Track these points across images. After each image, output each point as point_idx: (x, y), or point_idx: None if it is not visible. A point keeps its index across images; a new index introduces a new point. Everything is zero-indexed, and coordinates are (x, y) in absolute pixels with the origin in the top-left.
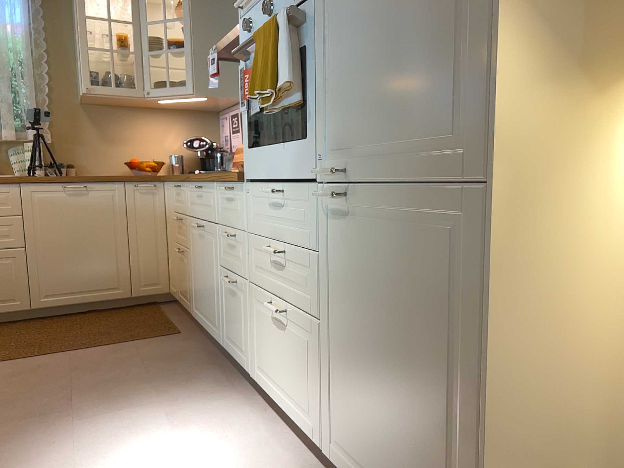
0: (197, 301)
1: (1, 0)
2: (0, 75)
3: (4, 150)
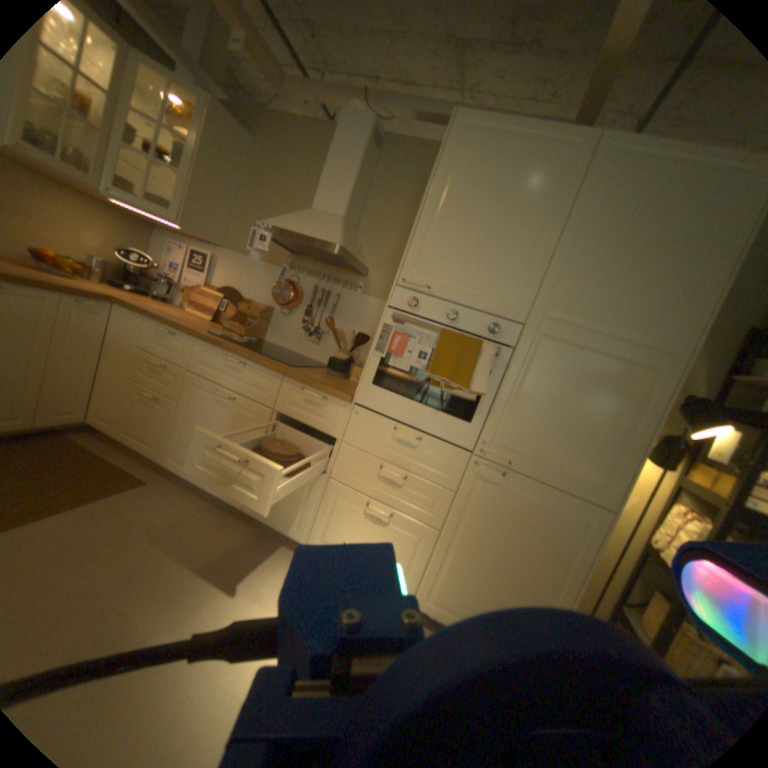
0: (183, 457)
1: None
2: None
3: None
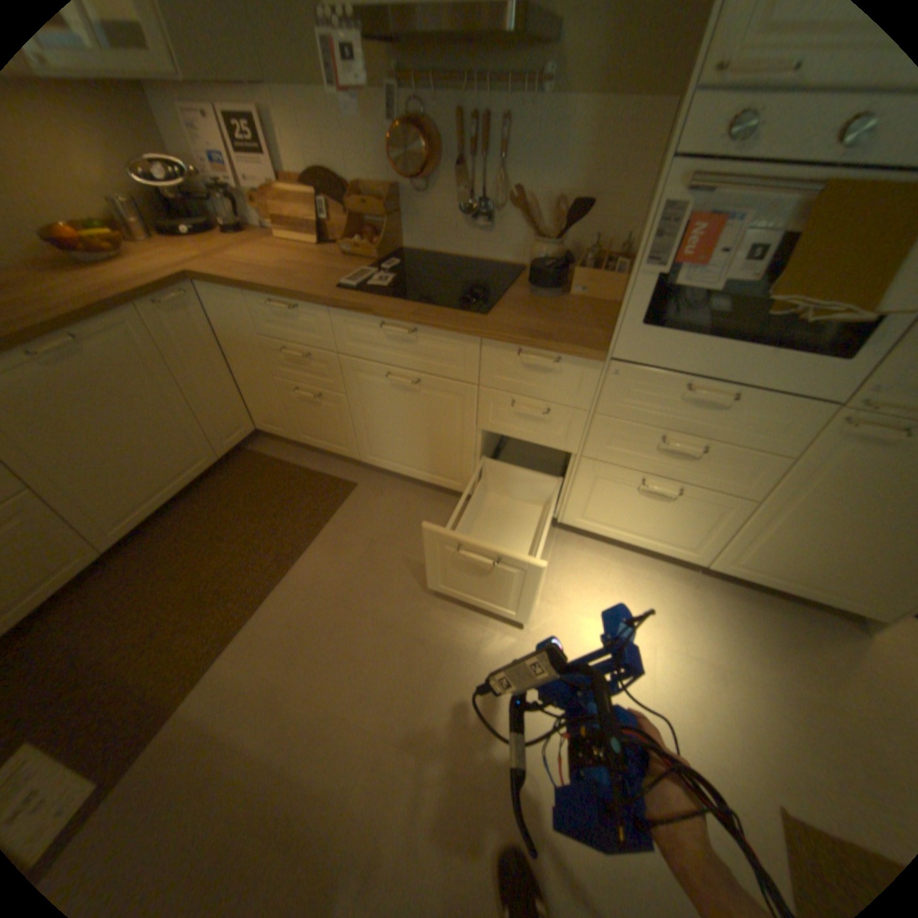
0: (381, 450)
1: None
2: None
3: None
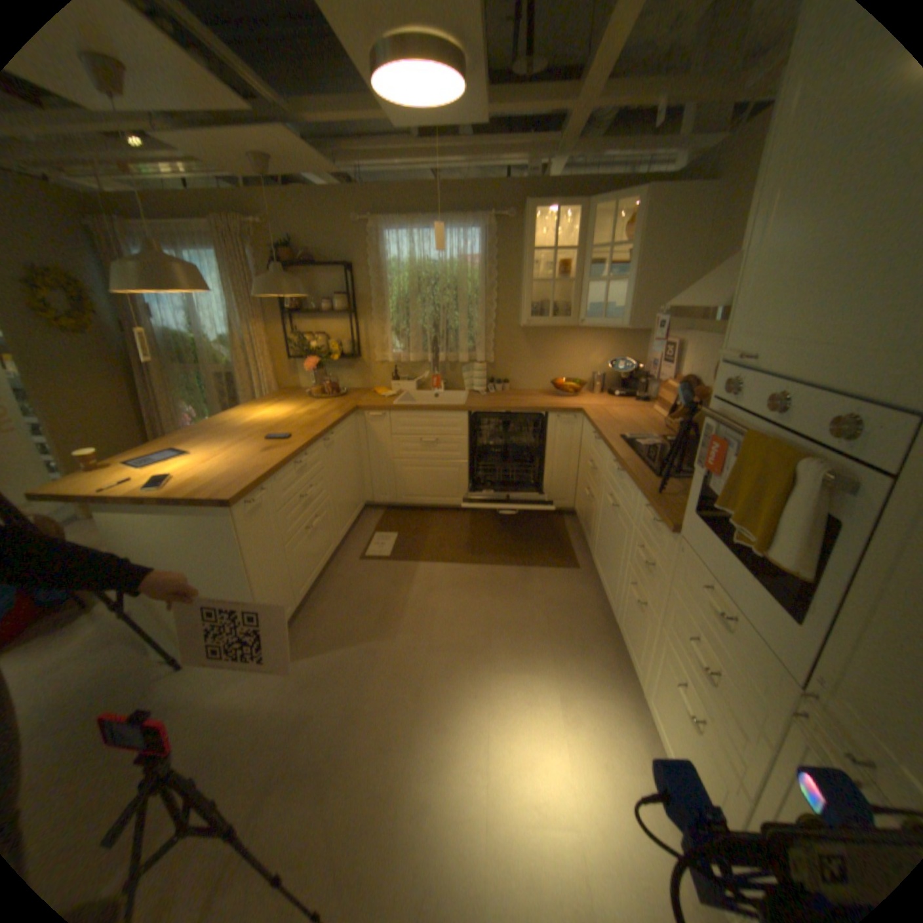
0: (598, 554)
1: (465, 237)
2: (460, 307)
3: (458, 368)
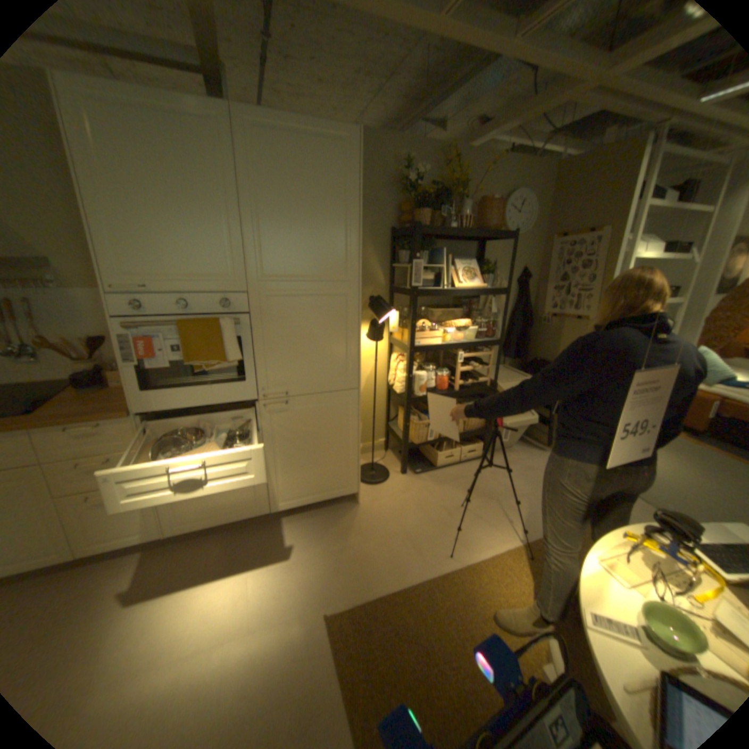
0: None
1: None
2: None
3: None
